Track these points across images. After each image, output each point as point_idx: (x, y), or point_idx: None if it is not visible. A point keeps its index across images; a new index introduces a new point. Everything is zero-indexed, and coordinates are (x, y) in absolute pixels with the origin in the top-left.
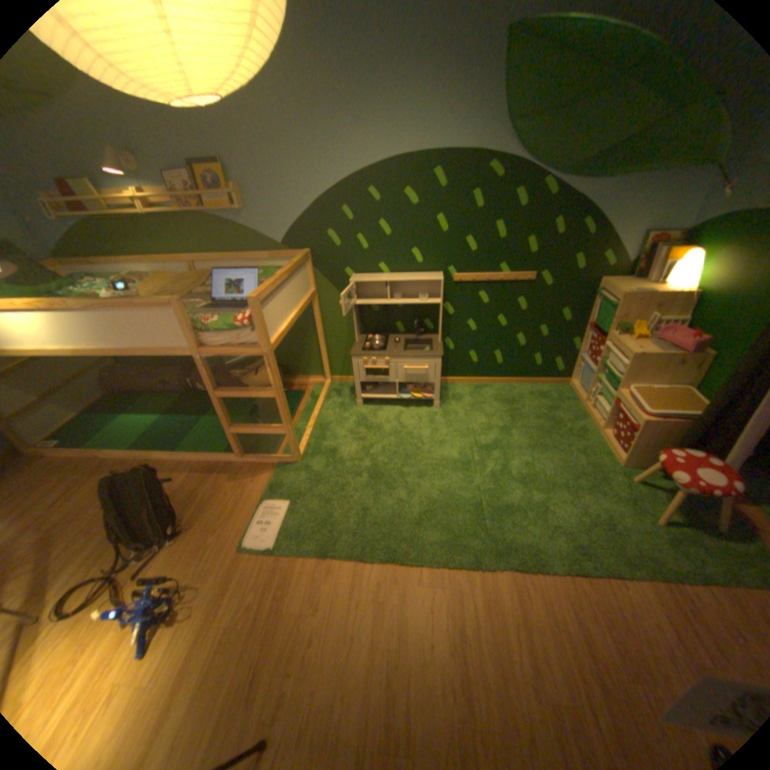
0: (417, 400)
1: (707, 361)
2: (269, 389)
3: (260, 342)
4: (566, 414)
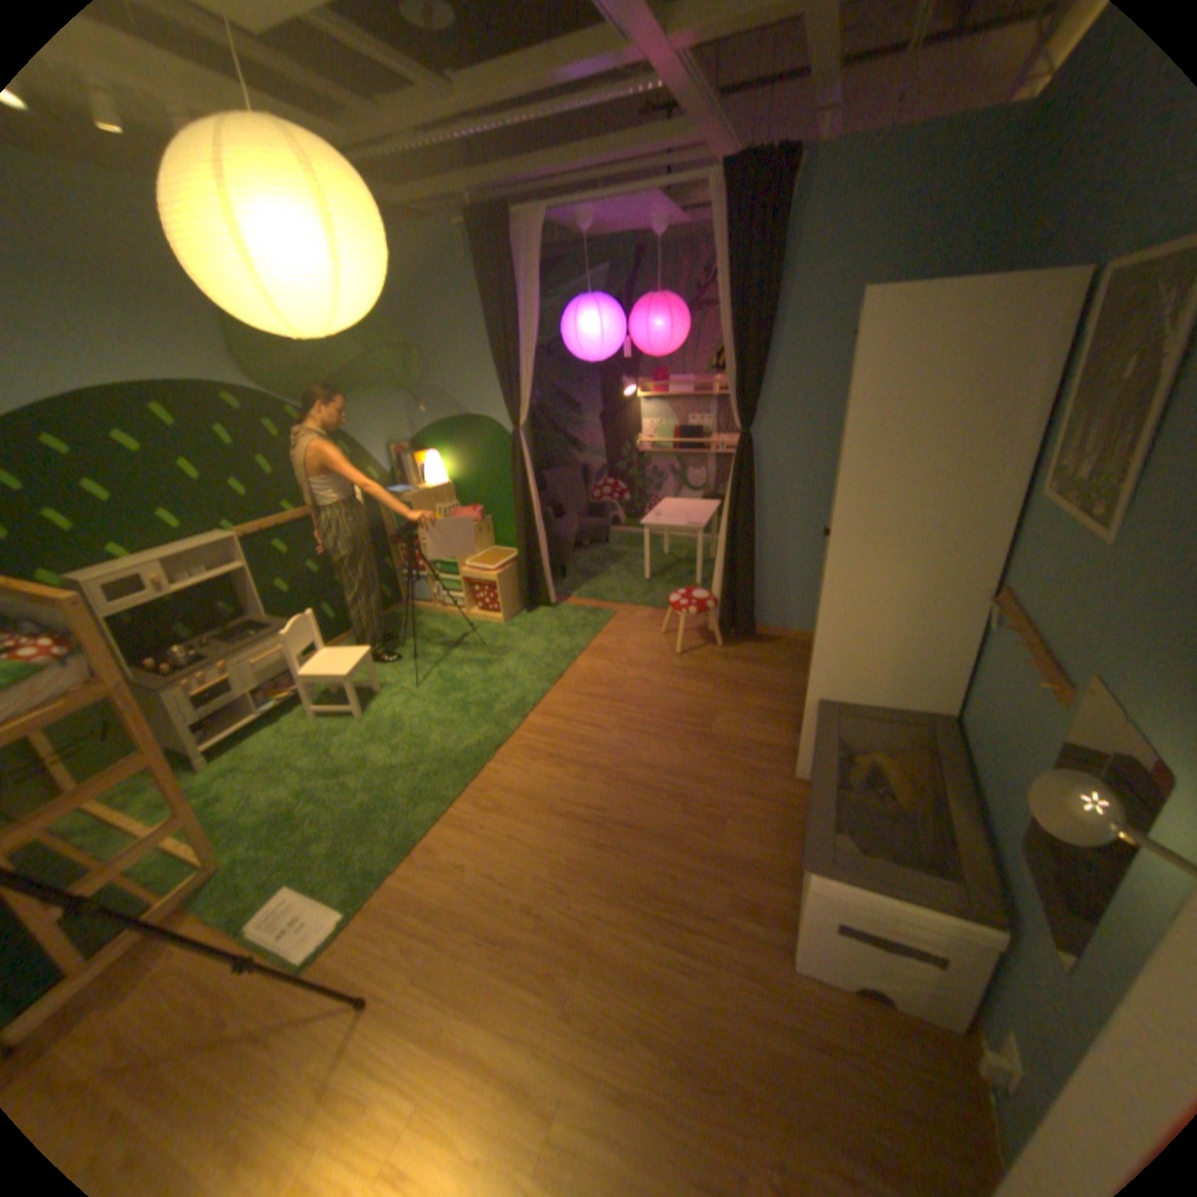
0: (285, 704)
1: (489, 525)
2: (126, 761)
3: (103, 671)
4: (431, 625)
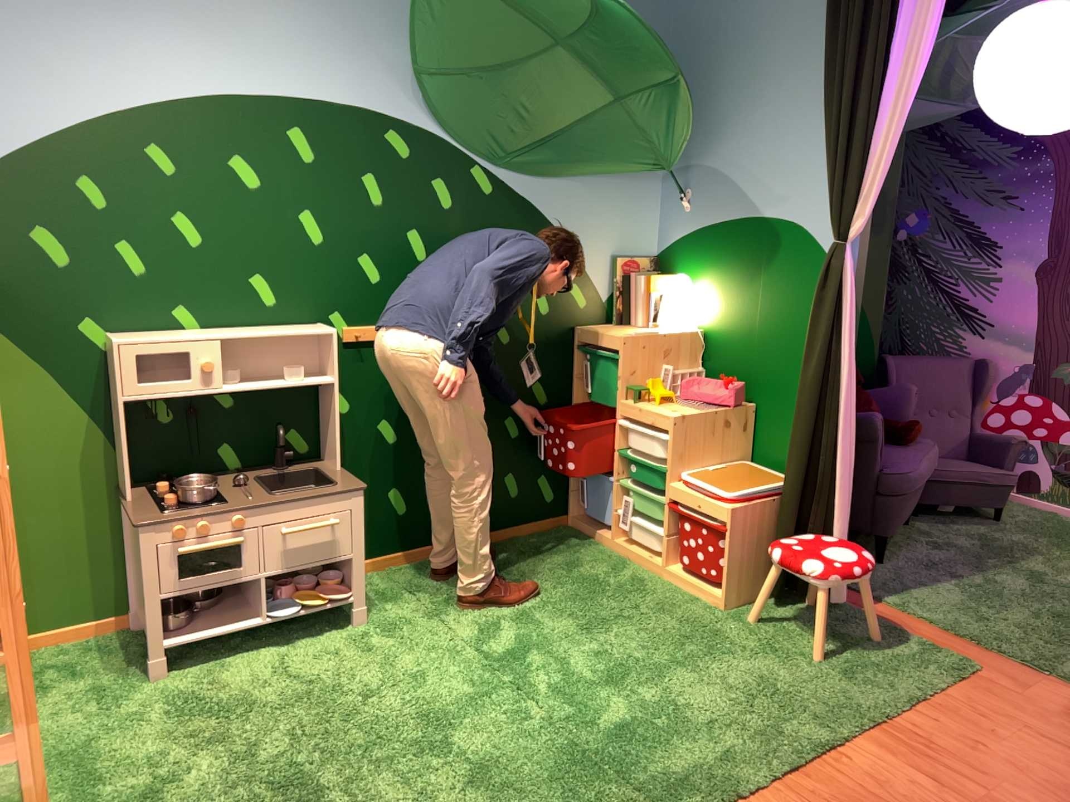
0: (315, 615)
1: (750, 416)
2: None
3: None
4: (597, 567)
